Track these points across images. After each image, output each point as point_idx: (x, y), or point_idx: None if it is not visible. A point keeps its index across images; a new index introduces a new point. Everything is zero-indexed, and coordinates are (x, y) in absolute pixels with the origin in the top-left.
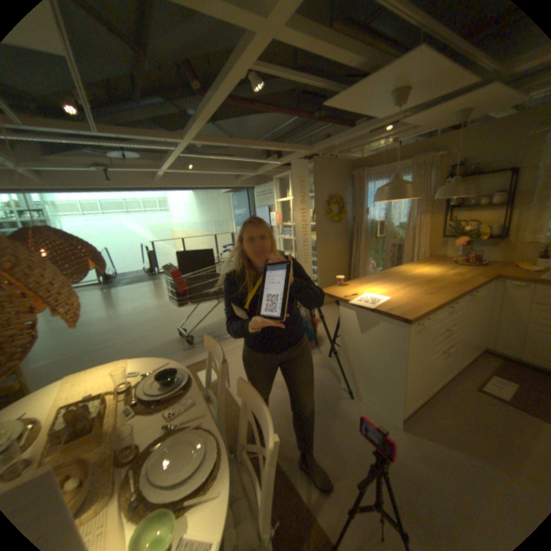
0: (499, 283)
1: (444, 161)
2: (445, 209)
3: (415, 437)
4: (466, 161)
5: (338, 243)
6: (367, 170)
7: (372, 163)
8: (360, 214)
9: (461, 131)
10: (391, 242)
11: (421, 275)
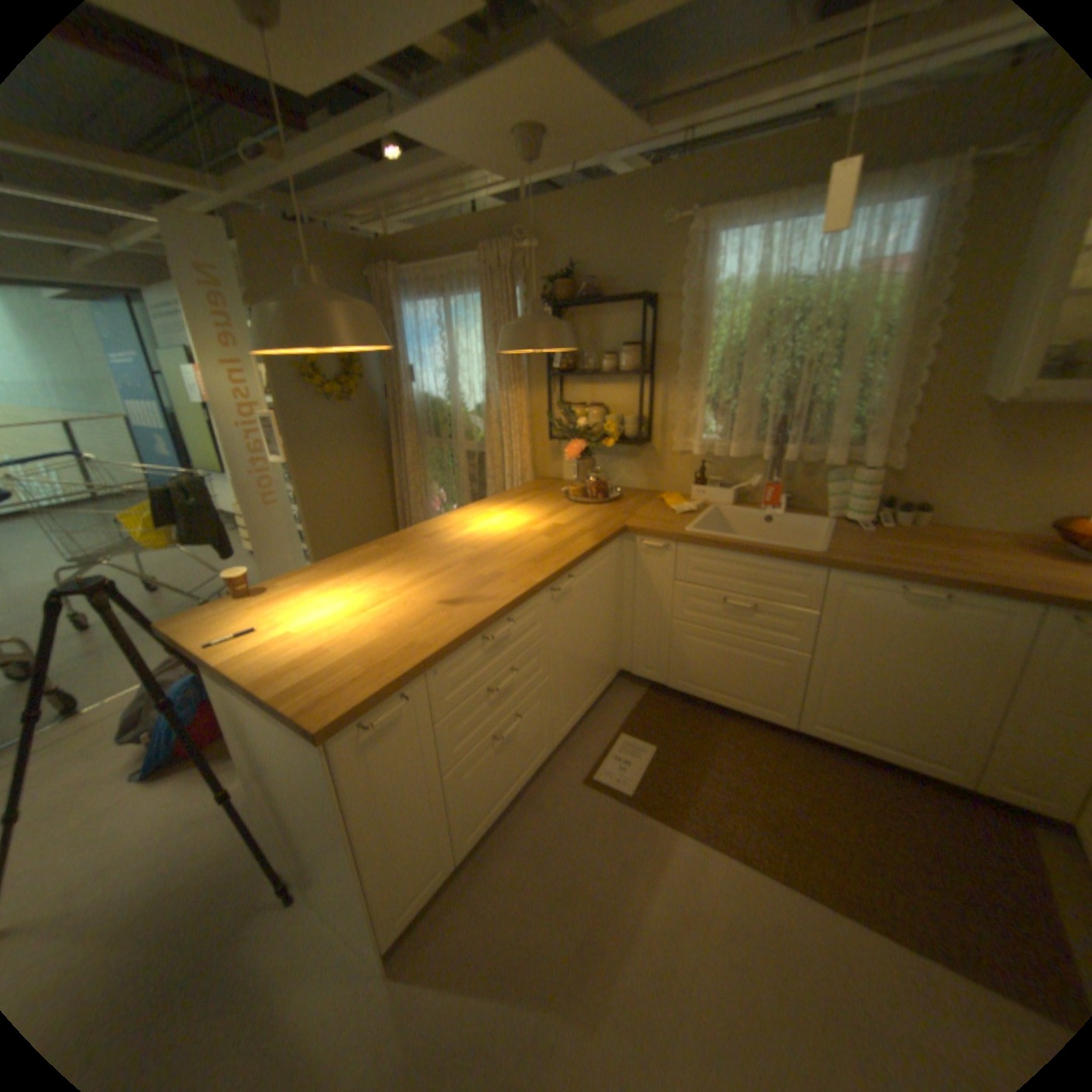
0: (625, 544)
1: (538, 266)
2: (549, 377)
3: (407, 992)
4: (574, 270)
5: (352, 453)
6: (393, 270)
7: (406, 254)
8: (394, 380)
9: (559, 197)
10: (461, 450)
11: (475, 539)
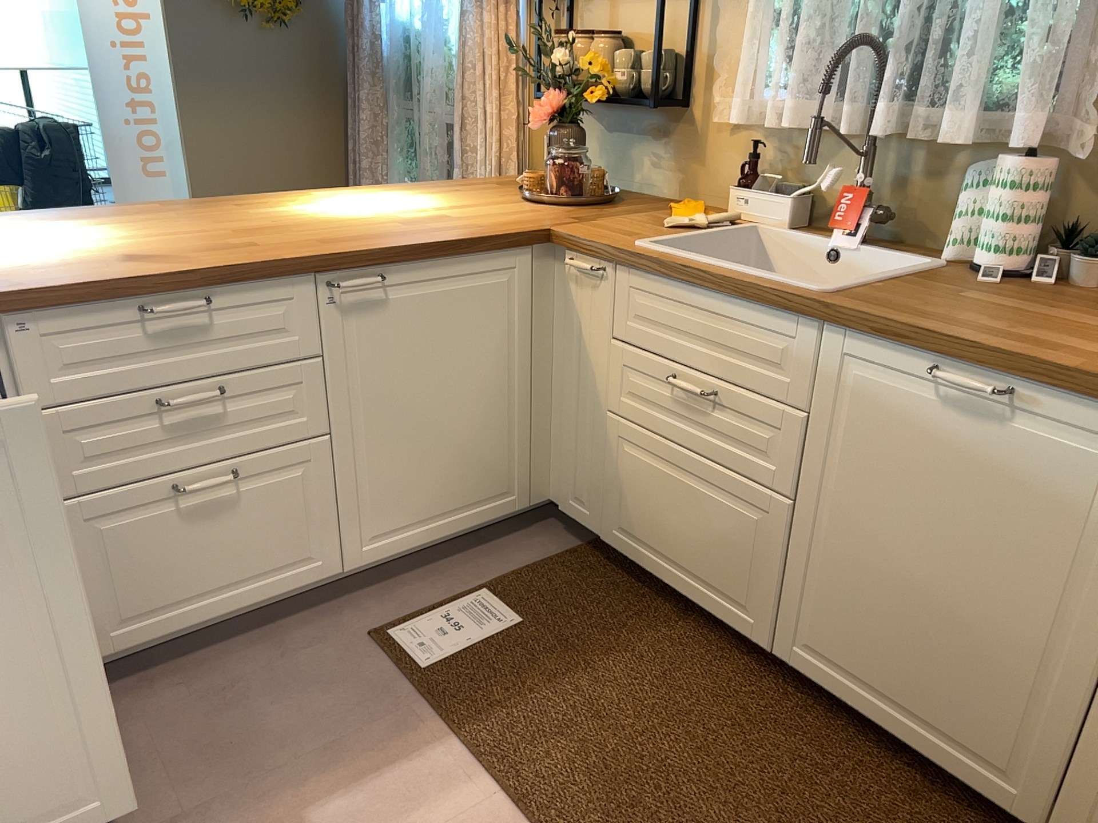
0: (557, 266)
1: None
2: None
3: None
4: None
5: (289, 114)
6: None
7: None
8: None
9: None
10: (429, 118)
11: (299, 215)
